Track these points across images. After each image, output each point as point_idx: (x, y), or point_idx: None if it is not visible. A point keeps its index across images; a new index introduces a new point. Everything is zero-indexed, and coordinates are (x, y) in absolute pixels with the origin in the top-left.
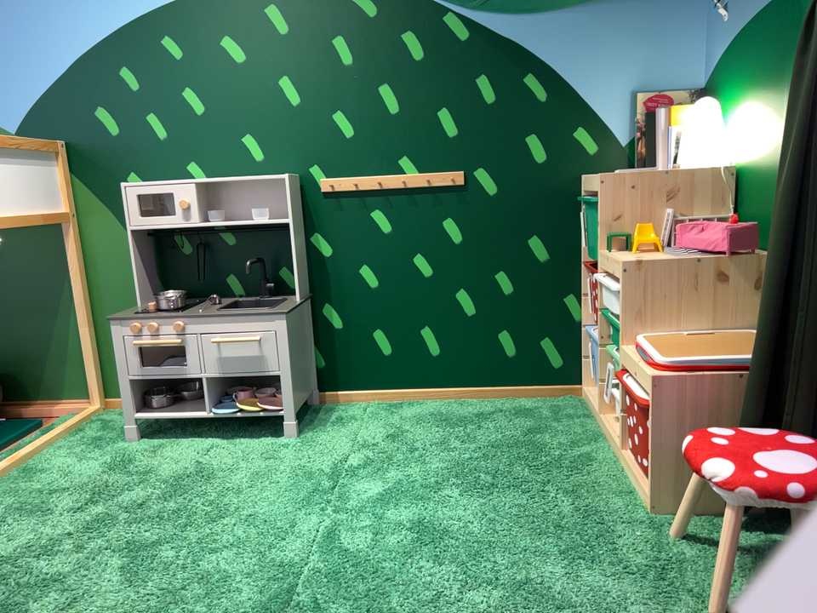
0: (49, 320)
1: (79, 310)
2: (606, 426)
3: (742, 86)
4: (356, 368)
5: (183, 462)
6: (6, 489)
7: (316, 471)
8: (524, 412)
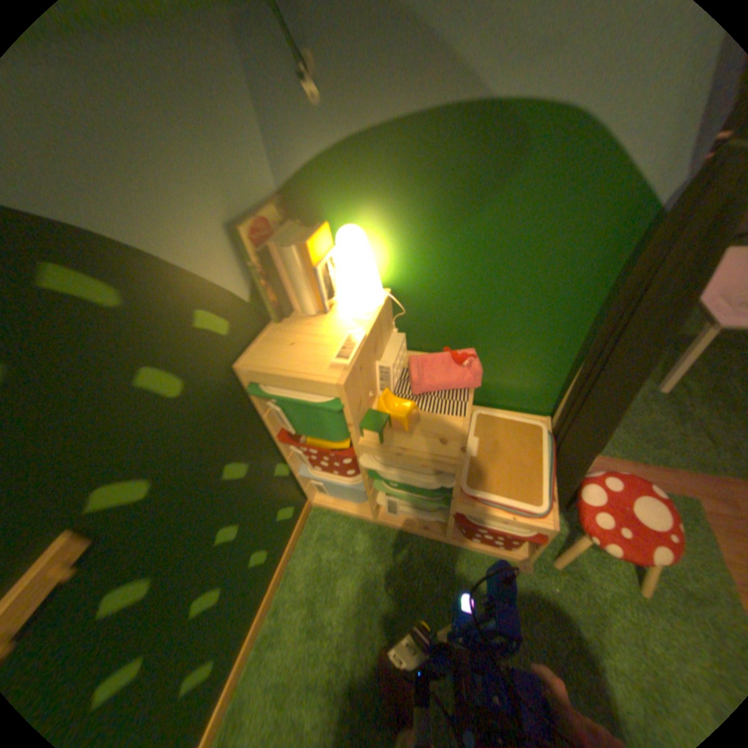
0: None
1: None
2: (398, 524)
3: (388, 207)
4: None
5: None
6: None
7: None
8: (321, 574)
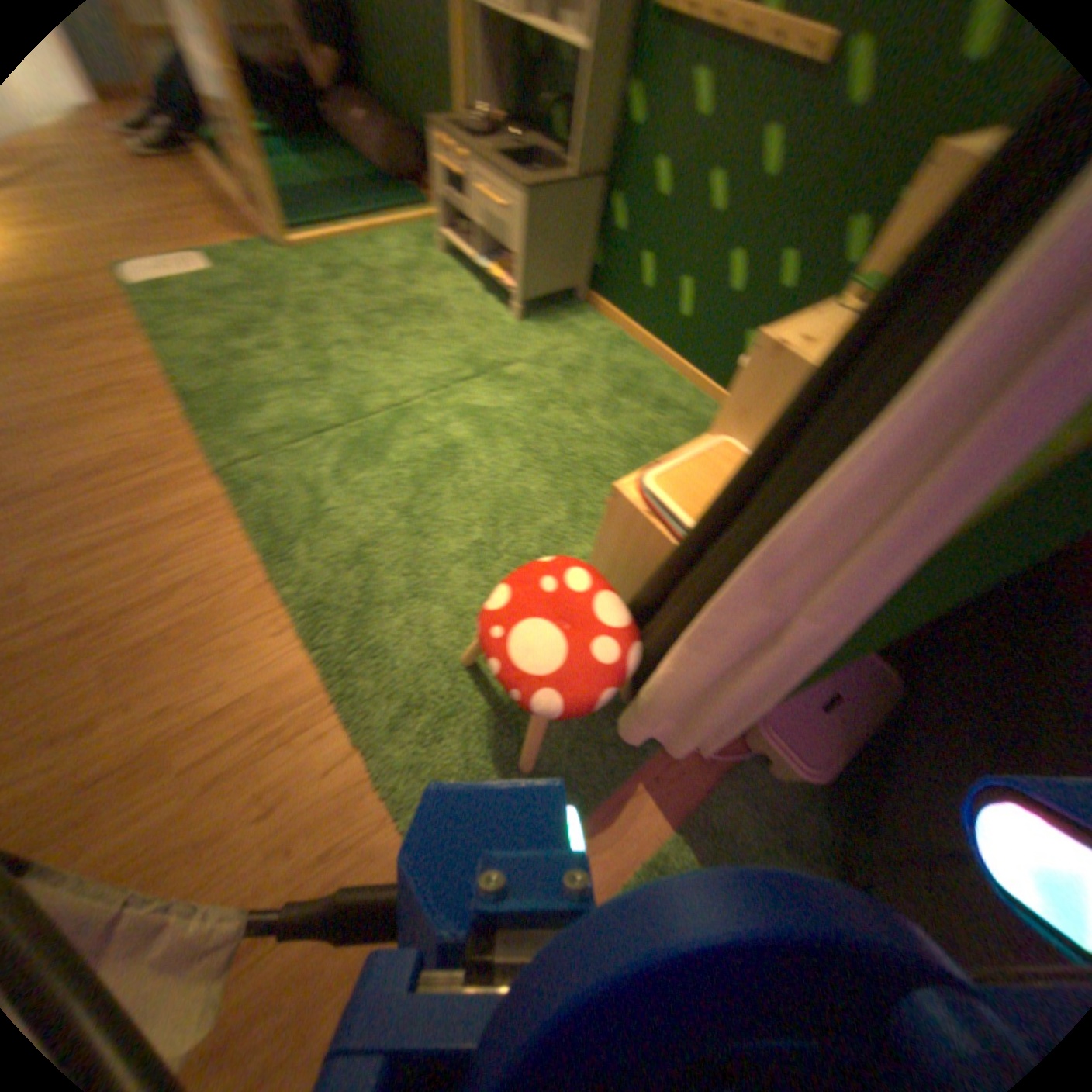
0: (444, 95)
1: (454, 93)
2: None
3: None
4: (618, 282)
5: (436, 290)
6: (342, 246)
7: (482, 356)
8: (702, 424)
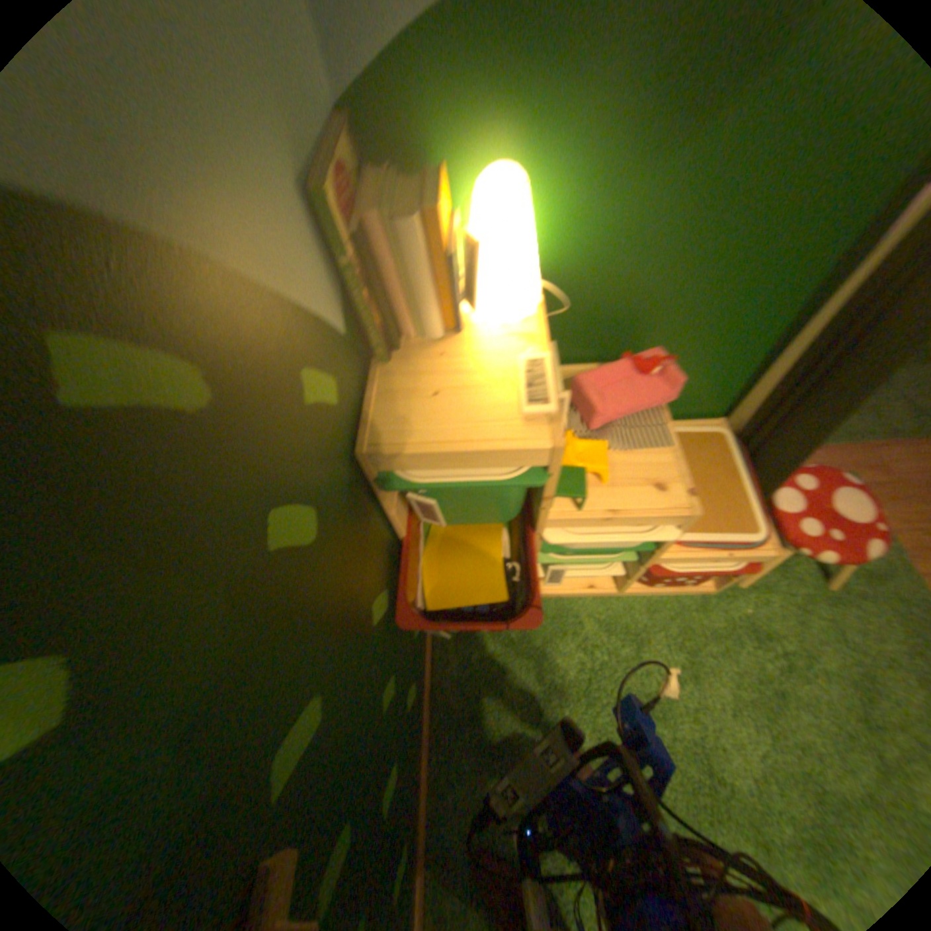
0: None
1: None
2: (555, 591)
3: (555, 117)
4: None
5: None
6: None
7: None
8: (480, 680)
